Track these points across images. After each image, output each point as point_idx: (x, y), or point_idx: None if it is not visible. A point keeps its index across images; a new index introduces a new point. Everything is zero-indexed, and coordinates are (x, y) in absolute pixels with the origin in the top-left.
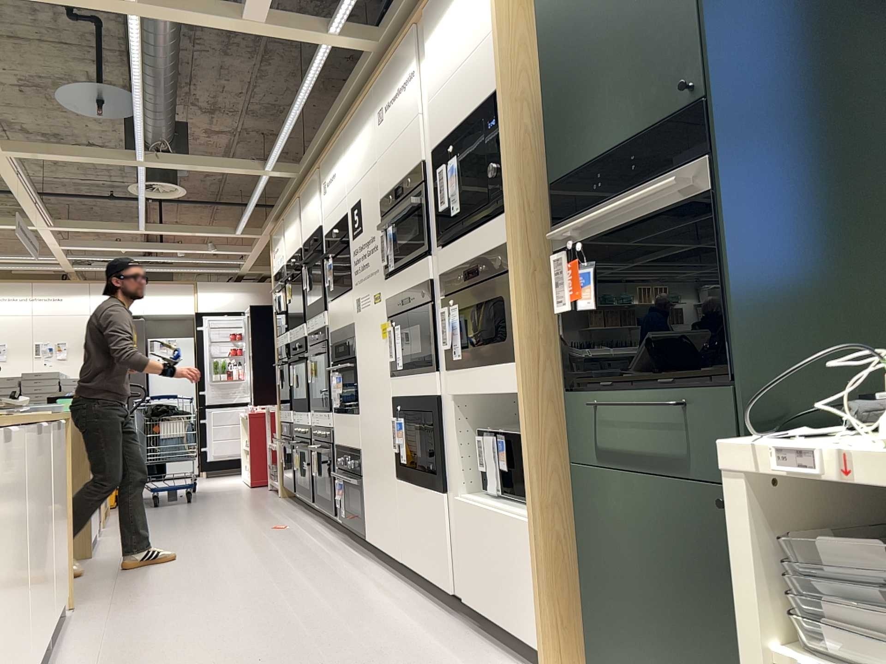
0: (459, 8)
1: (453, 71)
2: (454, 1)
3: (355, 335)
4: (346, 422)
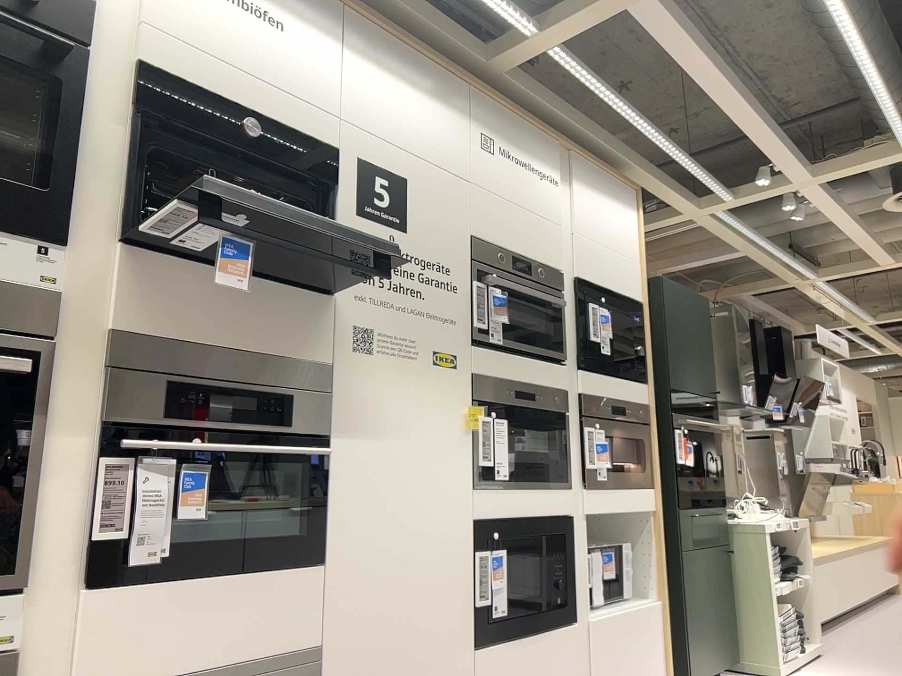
0: (610, 209)
1: (603, 243)
2: (606, 197)
3: (336, 392)
4: (229, 595)
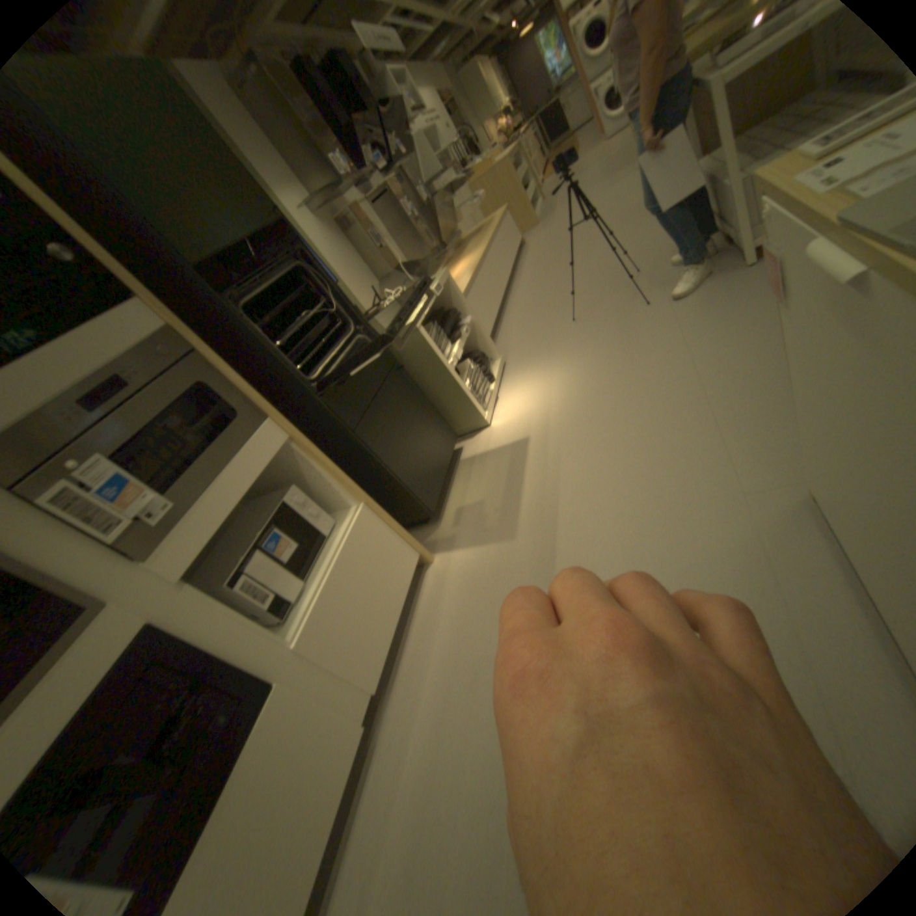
0: None
1: None
2: None
3: None
4: None
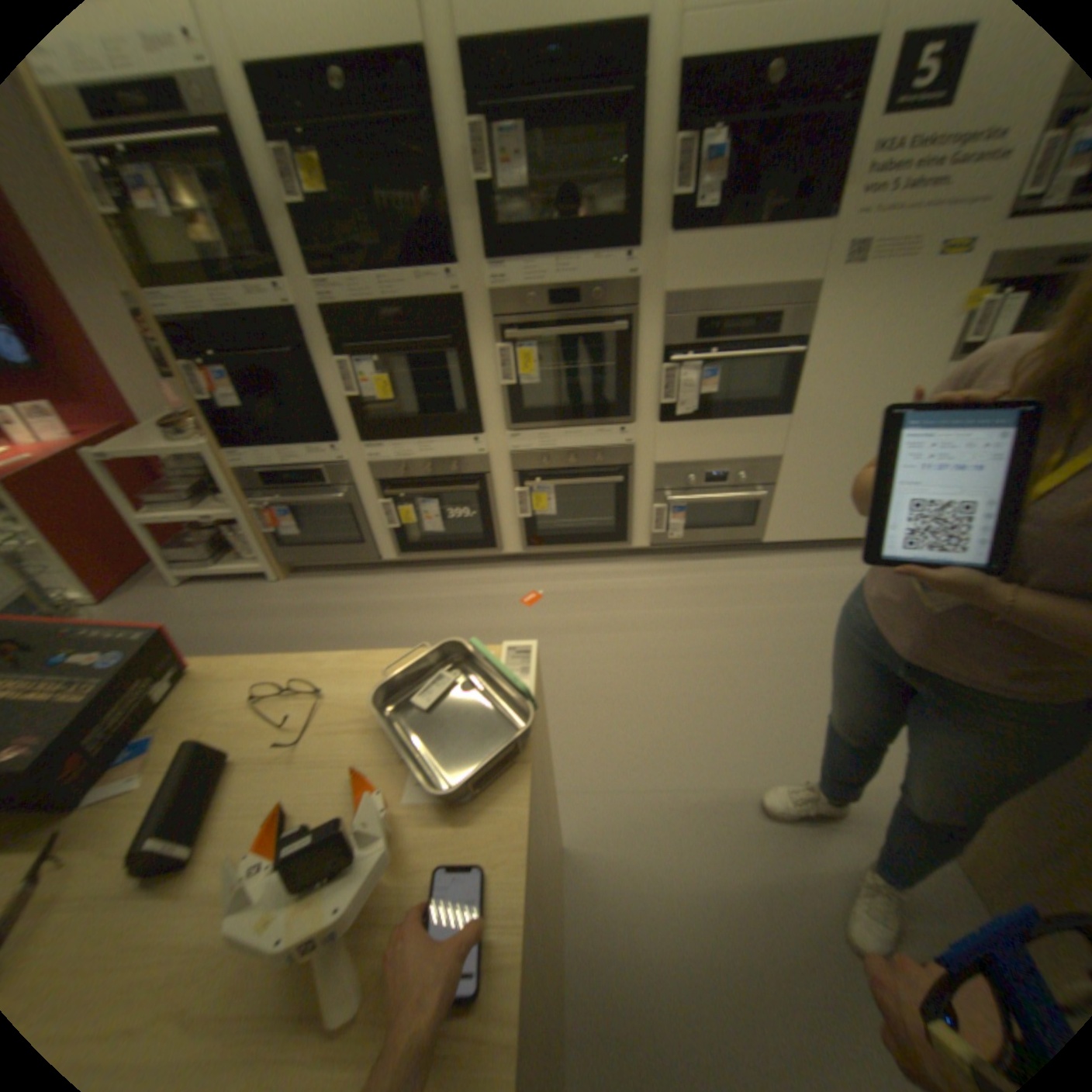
0: None
1: None
2: None
3: (823, 301)
4: (729, 427)
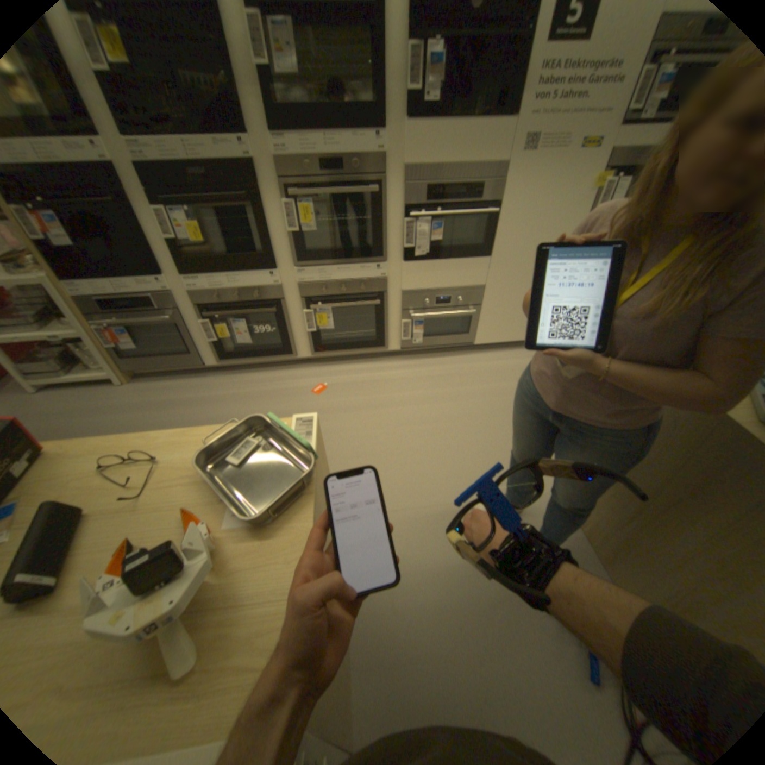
0: None
1: None
2: None
3: (509, 177)
4: (450, 265)
